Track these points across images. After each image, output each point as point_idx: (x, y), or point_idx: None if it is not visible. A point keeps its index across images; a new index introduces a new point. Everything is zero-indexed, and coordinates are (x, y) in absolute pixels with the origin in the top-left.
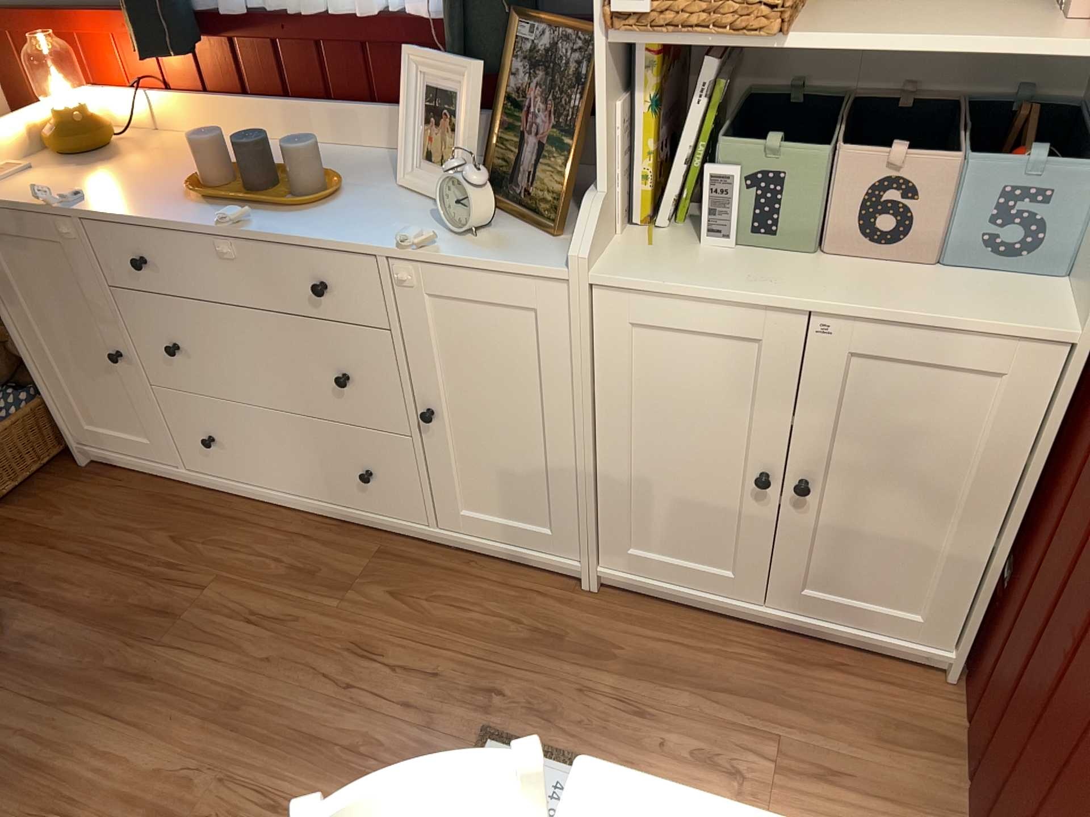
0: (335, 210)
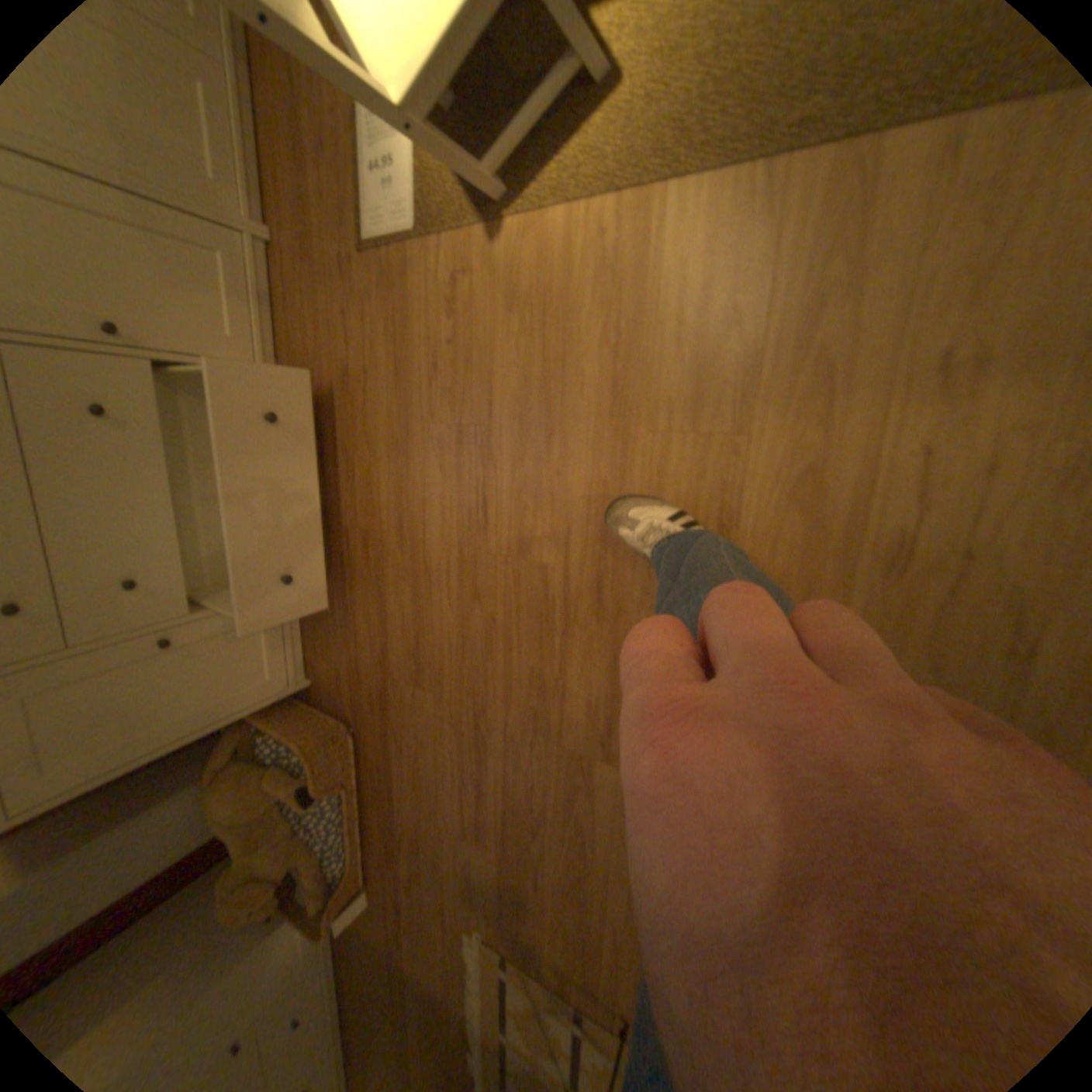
0: None
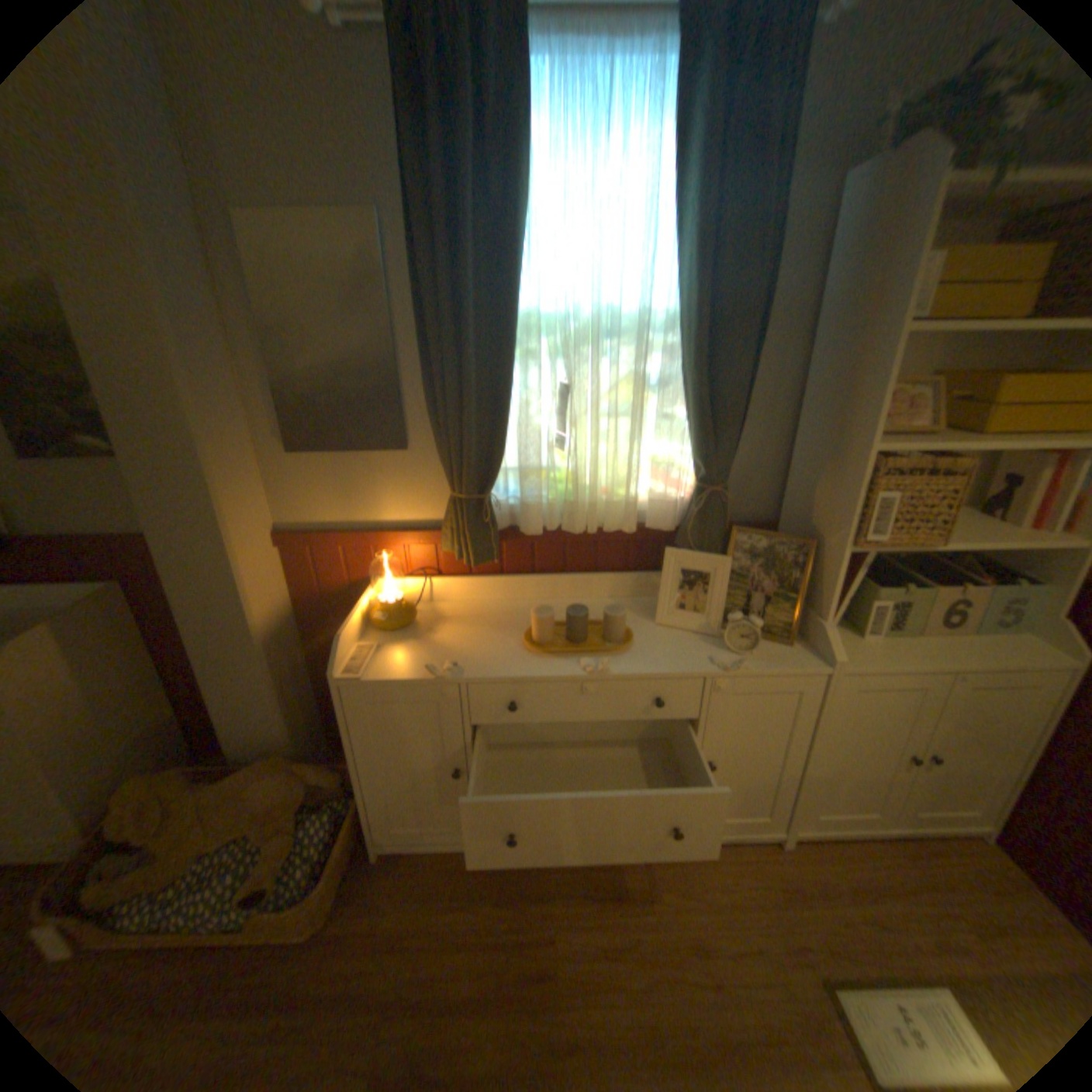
0: (637, 646)
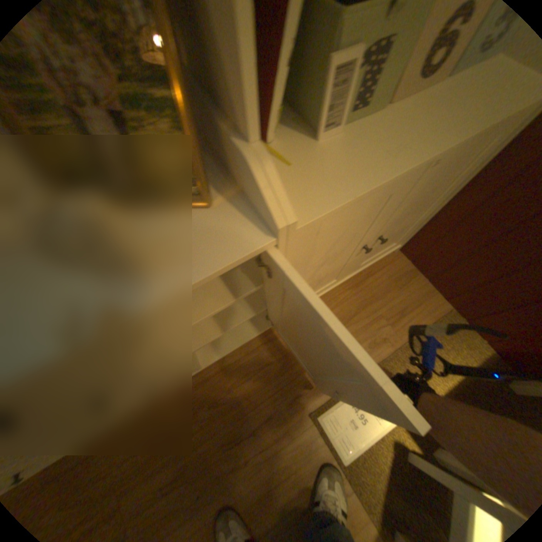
0: None
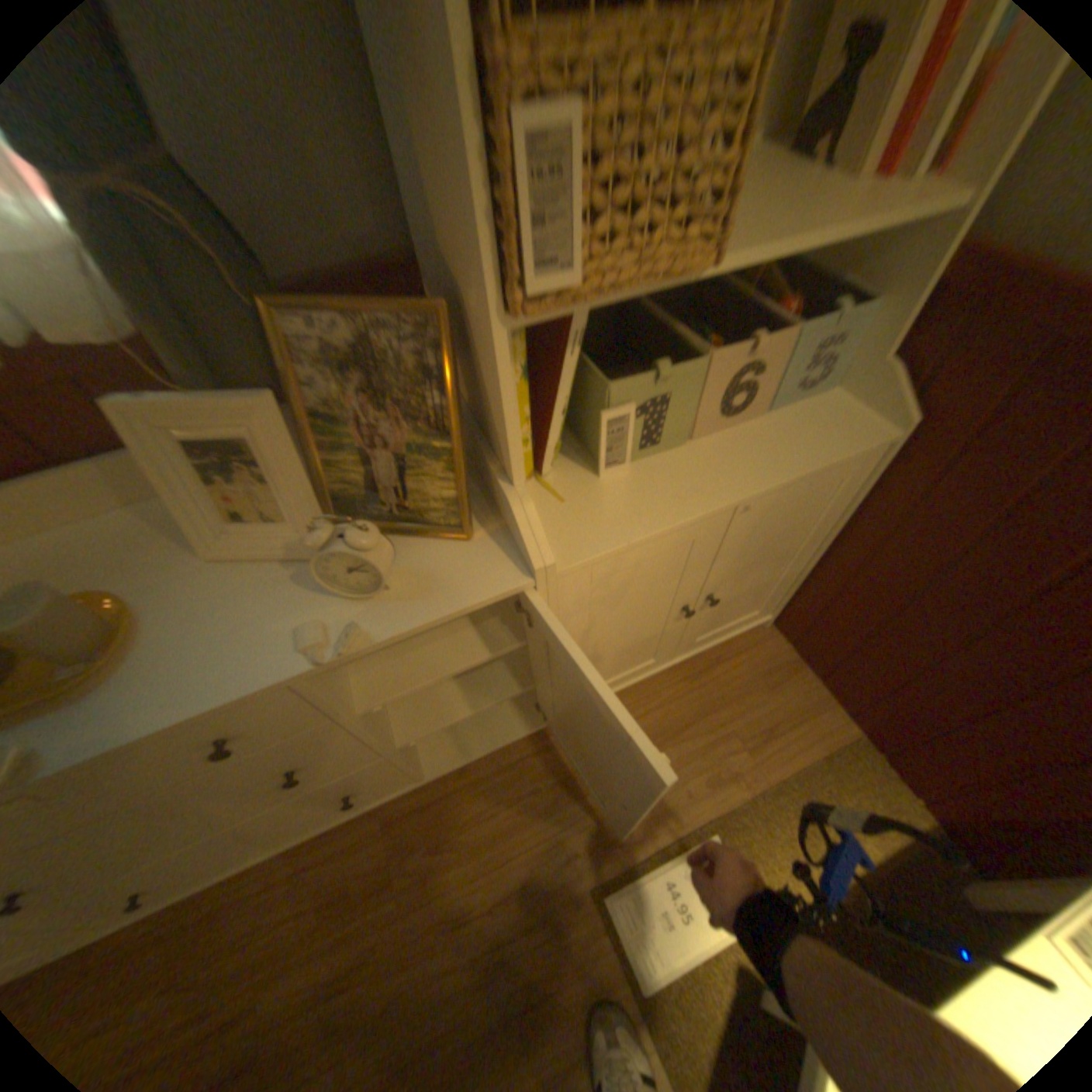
0: (141, 647)
